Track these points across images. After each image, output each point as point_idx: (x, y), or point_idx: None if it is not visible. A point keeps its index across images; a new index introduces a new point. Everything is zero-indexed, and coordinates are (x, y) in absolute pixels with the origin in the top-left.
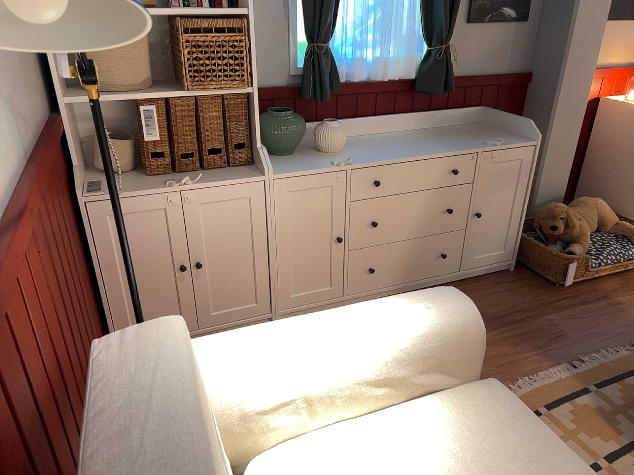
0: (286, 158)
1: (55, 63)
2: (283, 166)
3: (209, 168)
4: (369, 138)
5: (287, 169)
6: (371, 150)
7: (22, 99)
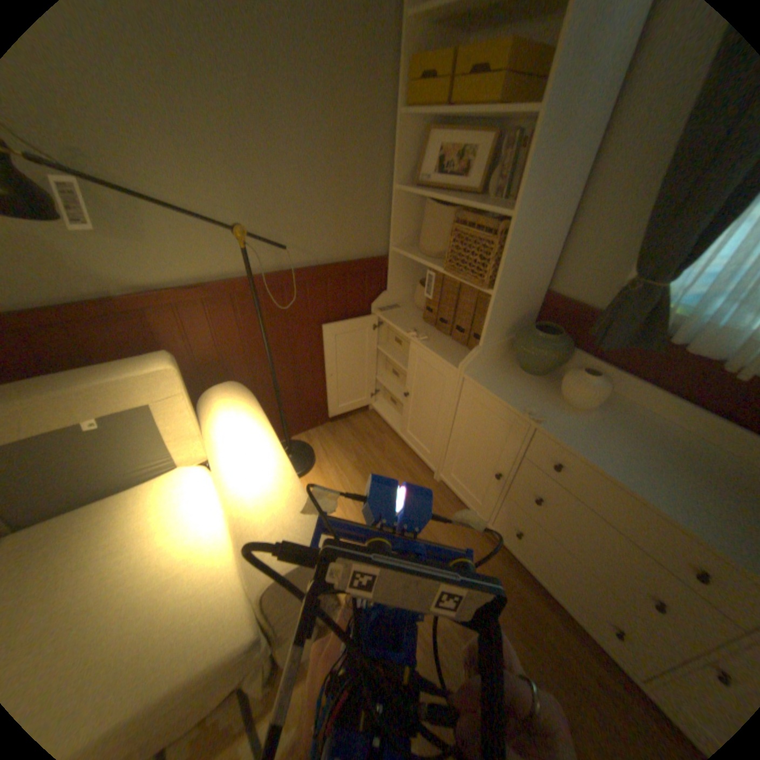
0: (519, 374)
1: (396, 221)
2: (495, 376)
3: (456, 339)
4: (668, 431)
5: (487, 380)
6: (613, 437)
7: (316, 237)
